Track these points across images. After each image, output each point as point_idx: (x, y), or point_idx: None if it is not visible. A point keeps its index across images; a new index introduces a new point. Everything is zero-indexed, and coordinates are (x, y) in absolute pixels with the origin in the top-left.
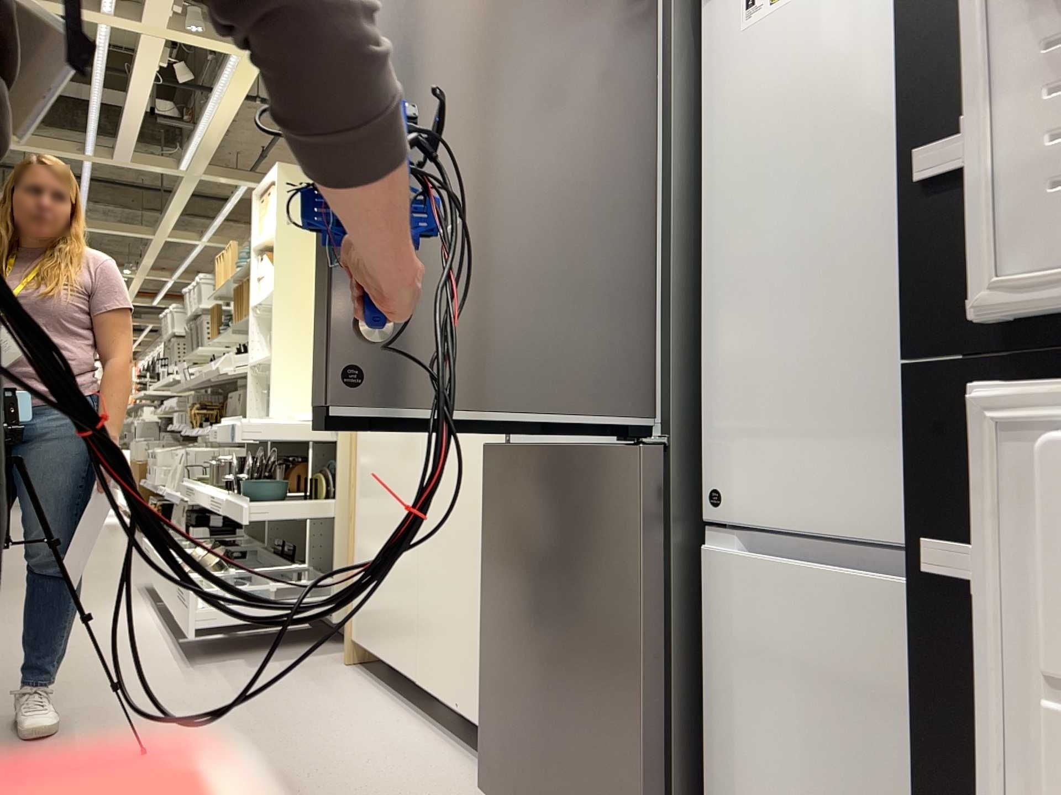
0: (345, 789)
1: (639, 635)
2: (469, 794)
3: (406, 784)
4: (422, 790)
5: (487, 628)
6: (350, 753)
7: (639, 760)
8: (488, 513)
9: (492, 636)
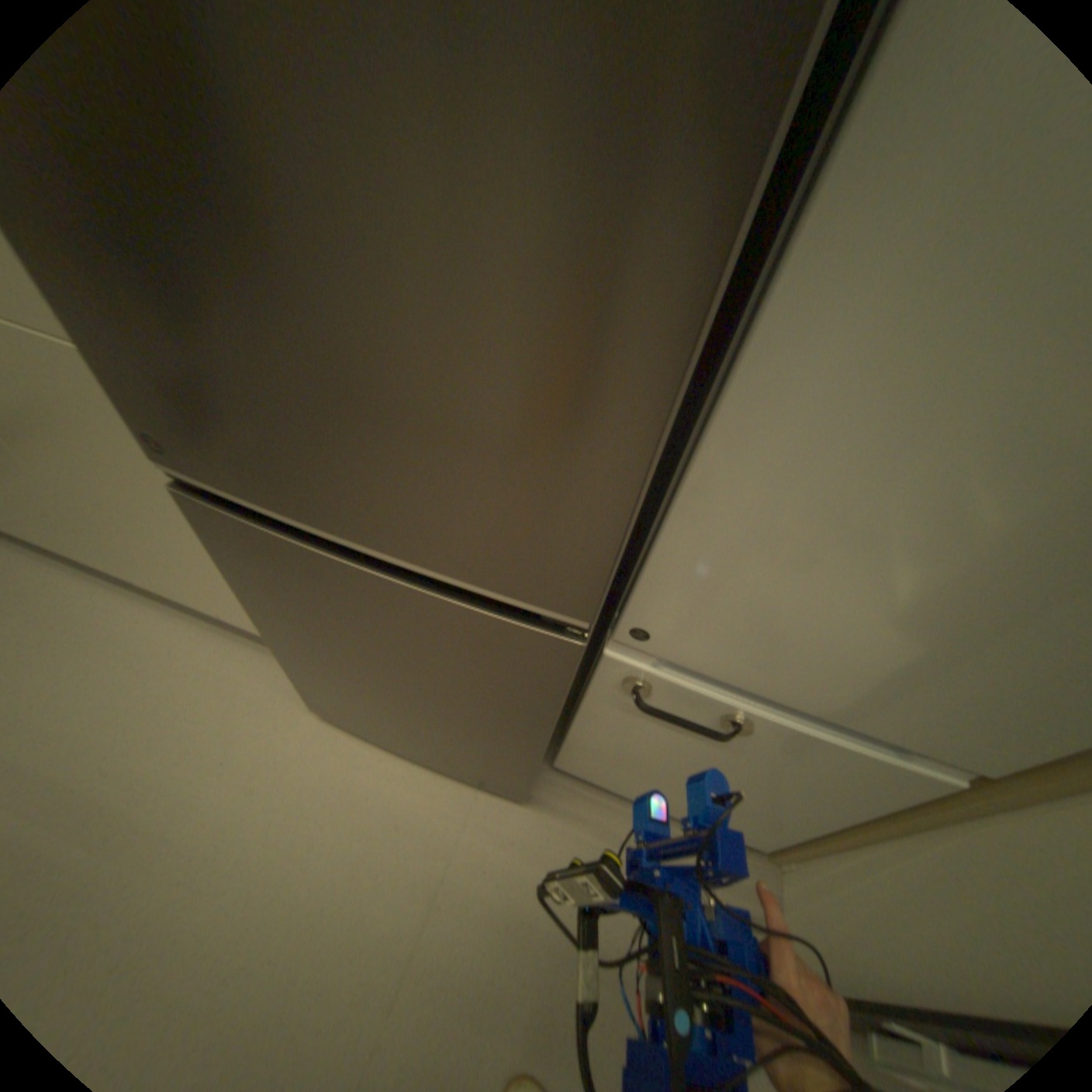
0: (155, 760)
1: (539, 728)
2: (286, 695)
3: (217, 716)
4: (239, 715)
5: (273, 640)
6: (115, 700)
7: (522, 759)
8: (222, 560)
9: (287, 649)
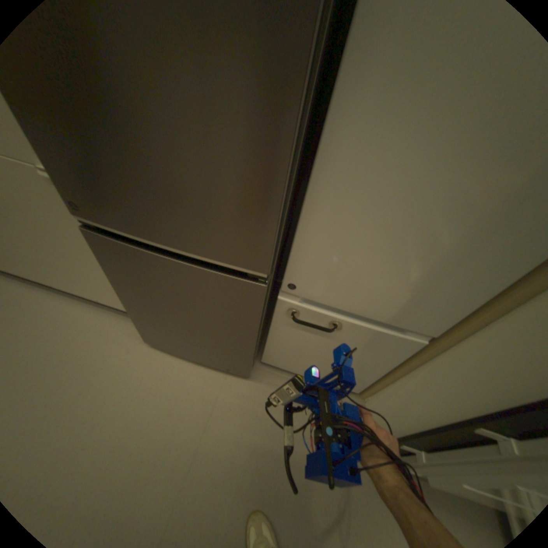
0: (70, 369)
1: (251, 333)
2: (133, 337)
3: (100, 348)
4: (110, 347)
5: (128, 305)
6: (48, 343)
7: (246, 353)
8: (106, 264)
9: (135, 309)
